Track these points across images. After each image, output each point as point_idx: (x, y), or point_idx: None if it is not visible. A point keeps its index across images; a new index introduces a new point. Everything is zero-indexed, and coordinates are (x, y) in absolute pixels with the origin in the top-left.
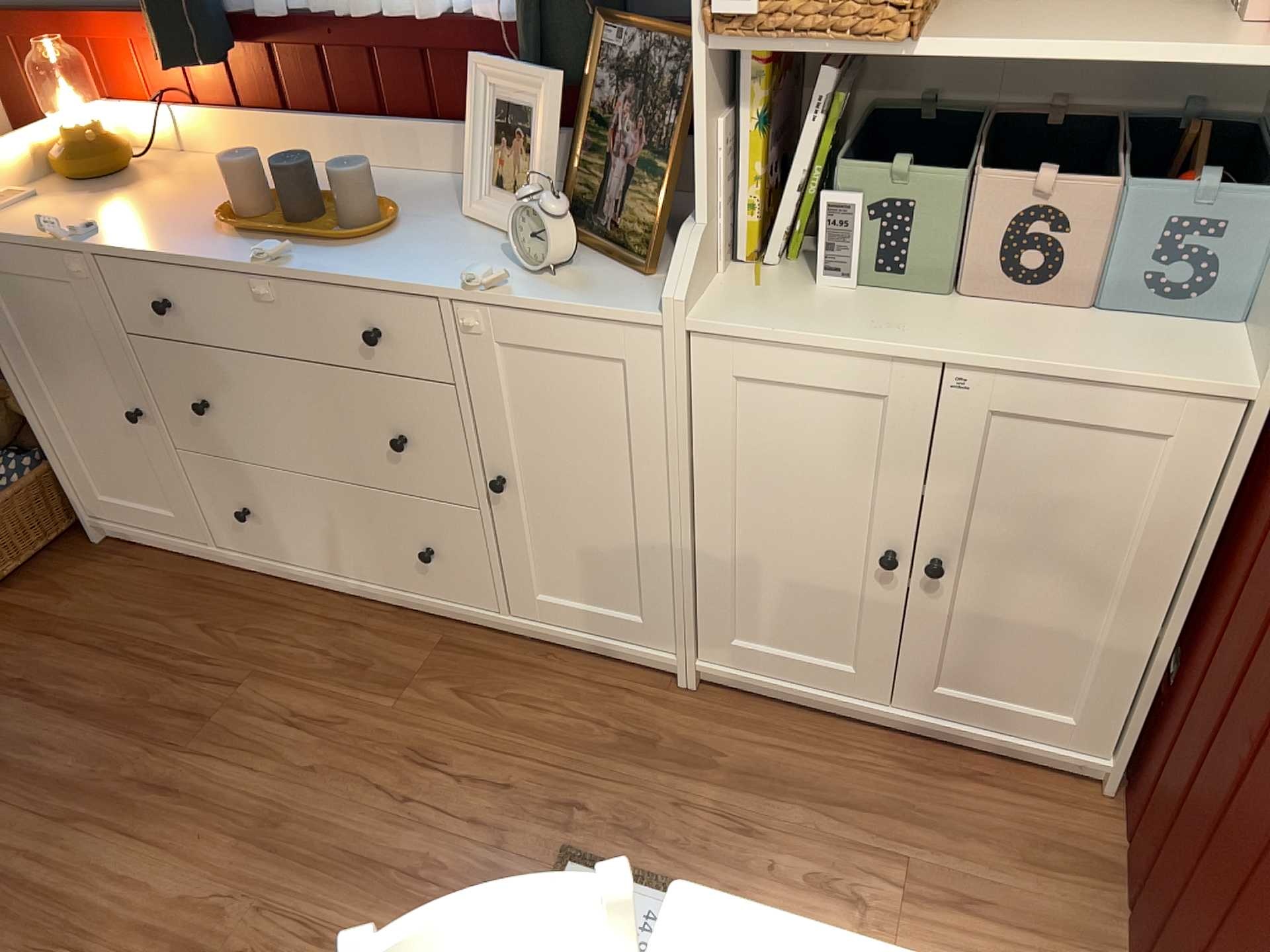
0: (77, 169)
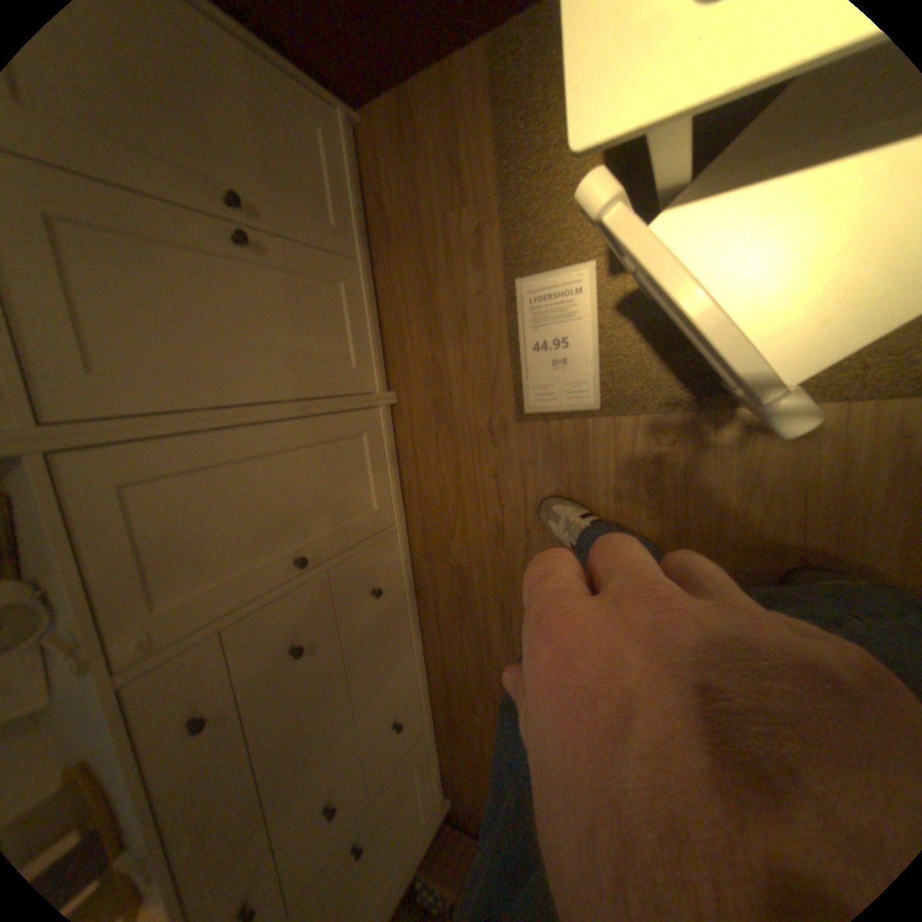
0: None
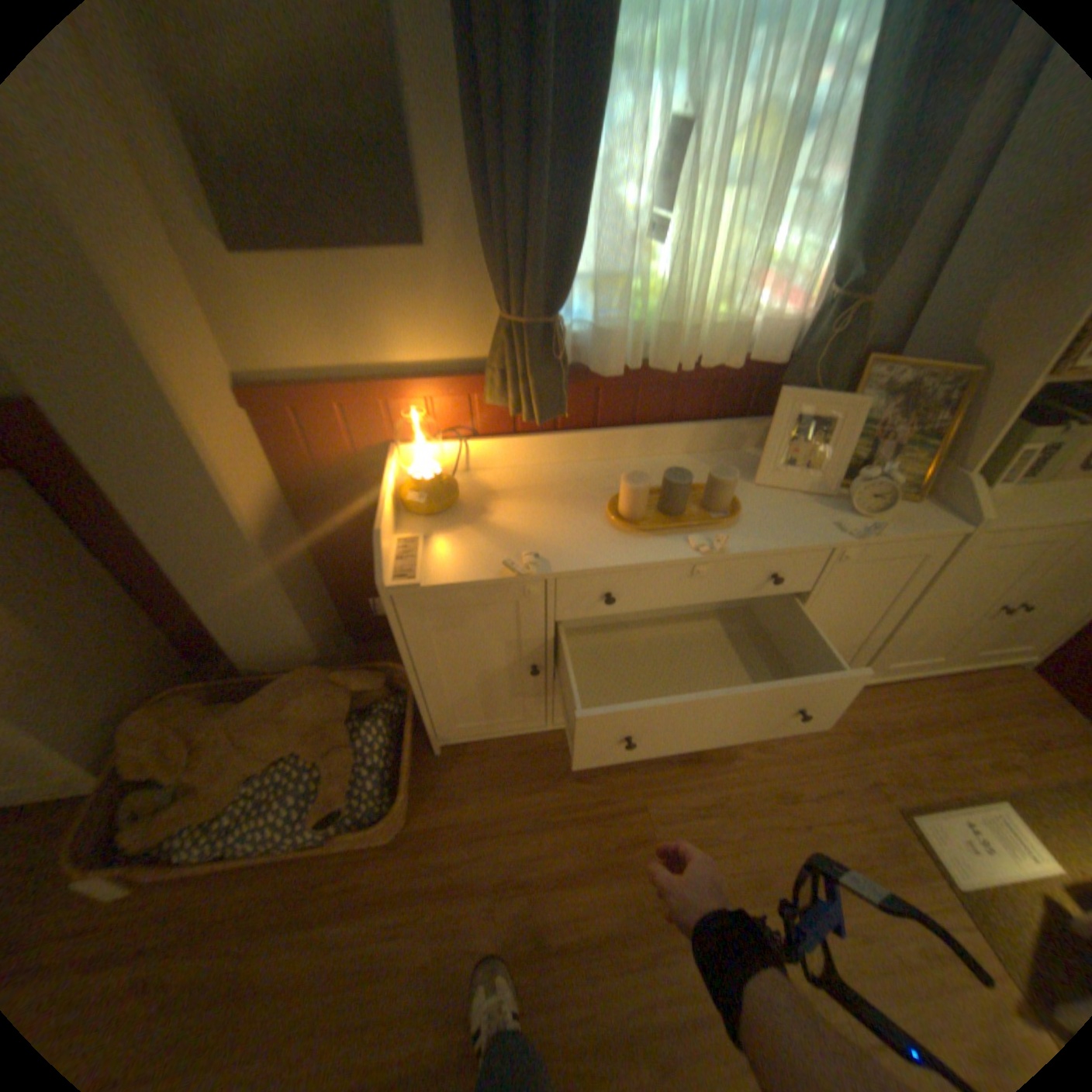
0: (429, 503)
